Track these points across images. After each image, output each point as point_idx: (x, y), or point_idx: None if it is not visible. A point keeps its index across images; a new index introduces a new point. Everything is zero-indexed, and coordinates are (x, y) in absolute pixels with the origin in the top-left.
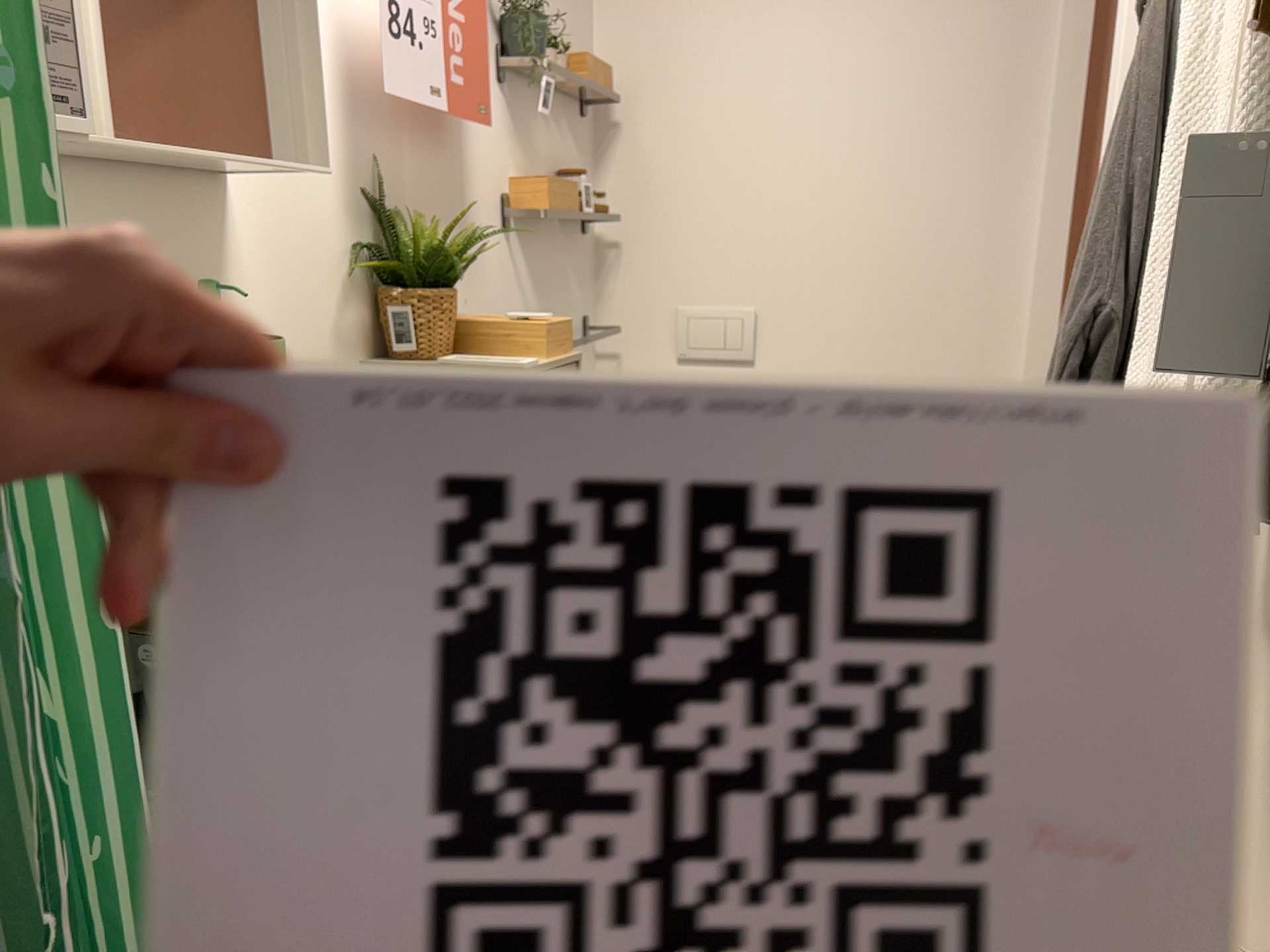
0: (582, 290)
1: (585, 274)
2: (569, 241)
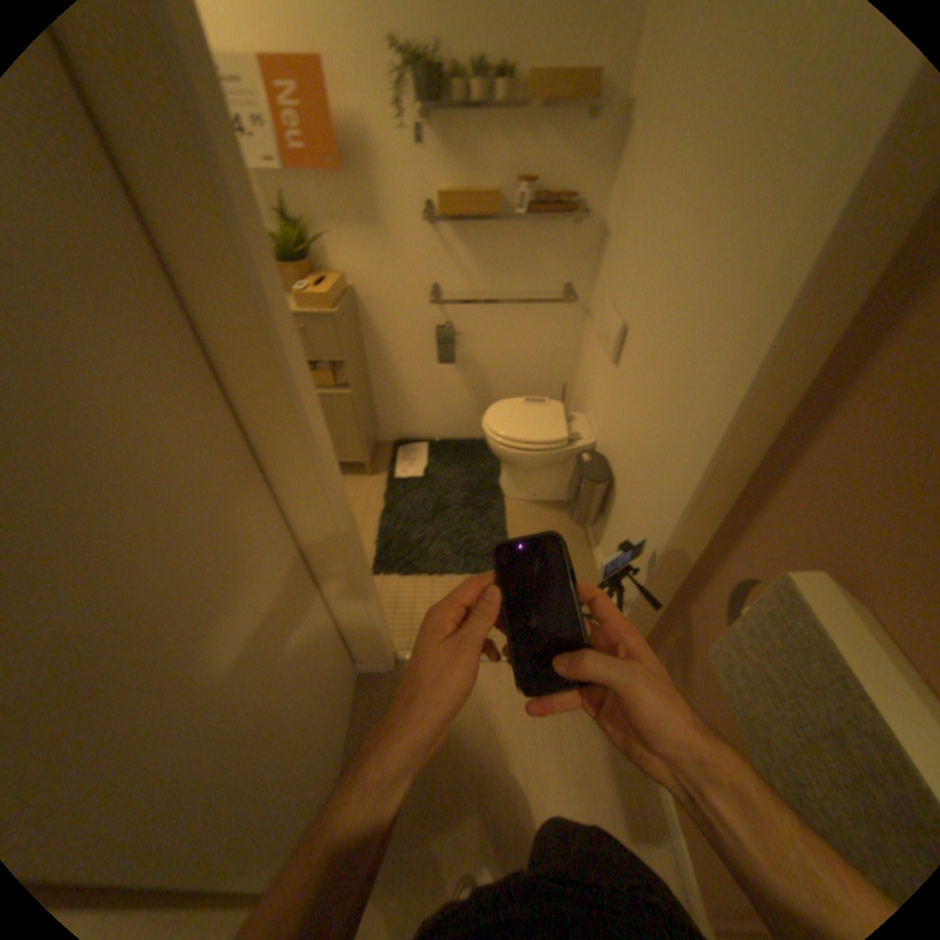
0: (560, 259)
1: (568, 246)
2: (537, 221)
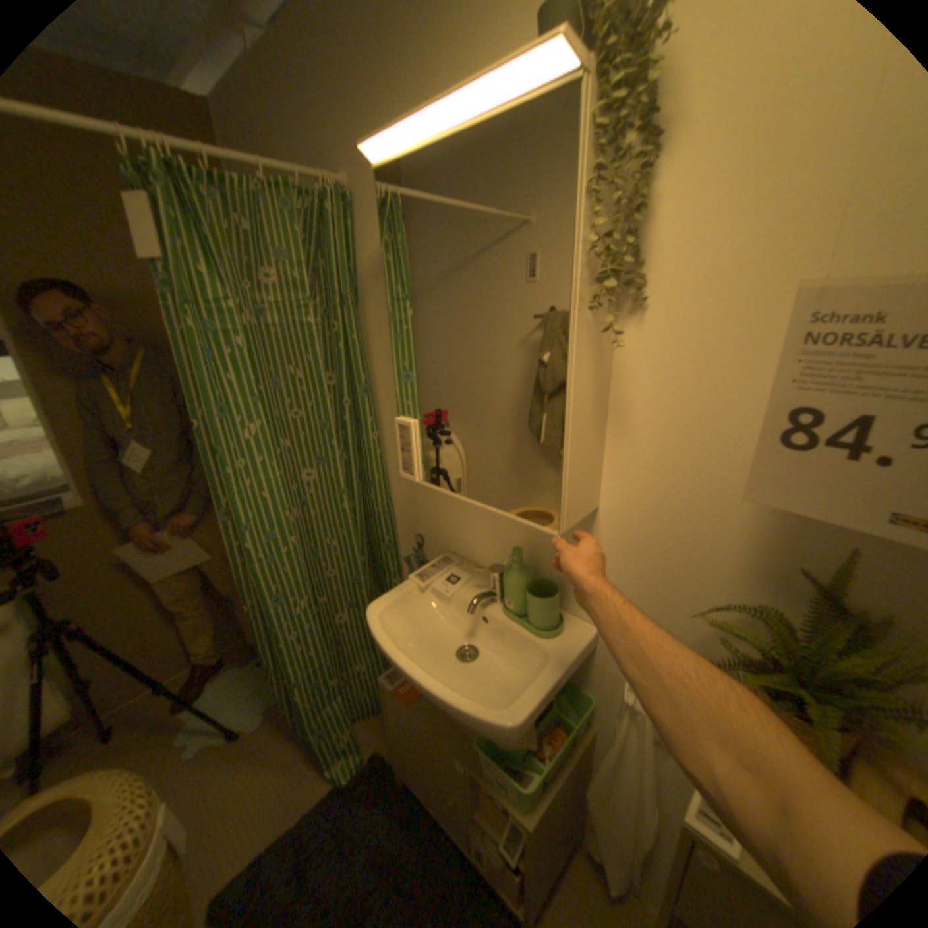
0: None
1: None
2: None
